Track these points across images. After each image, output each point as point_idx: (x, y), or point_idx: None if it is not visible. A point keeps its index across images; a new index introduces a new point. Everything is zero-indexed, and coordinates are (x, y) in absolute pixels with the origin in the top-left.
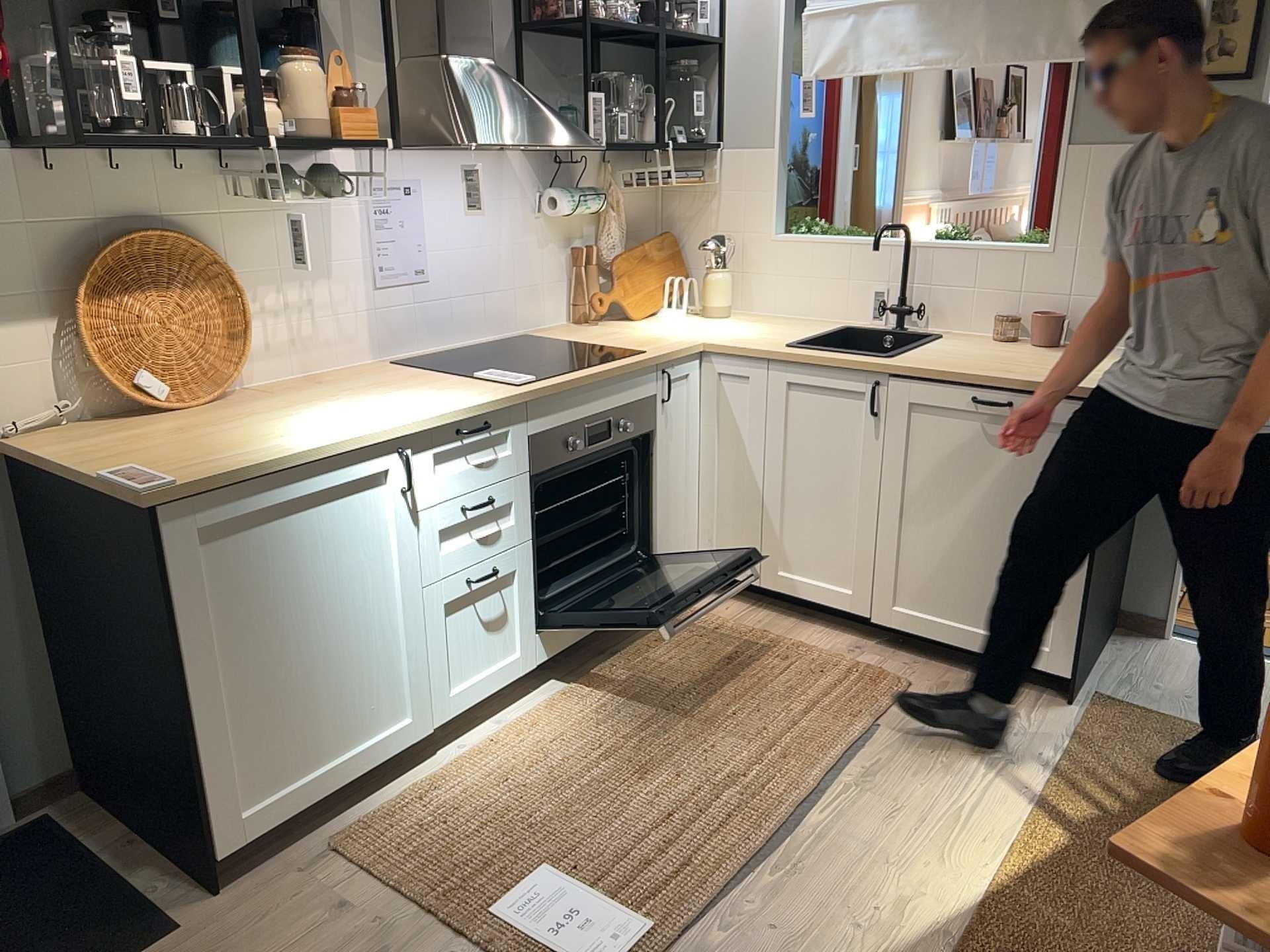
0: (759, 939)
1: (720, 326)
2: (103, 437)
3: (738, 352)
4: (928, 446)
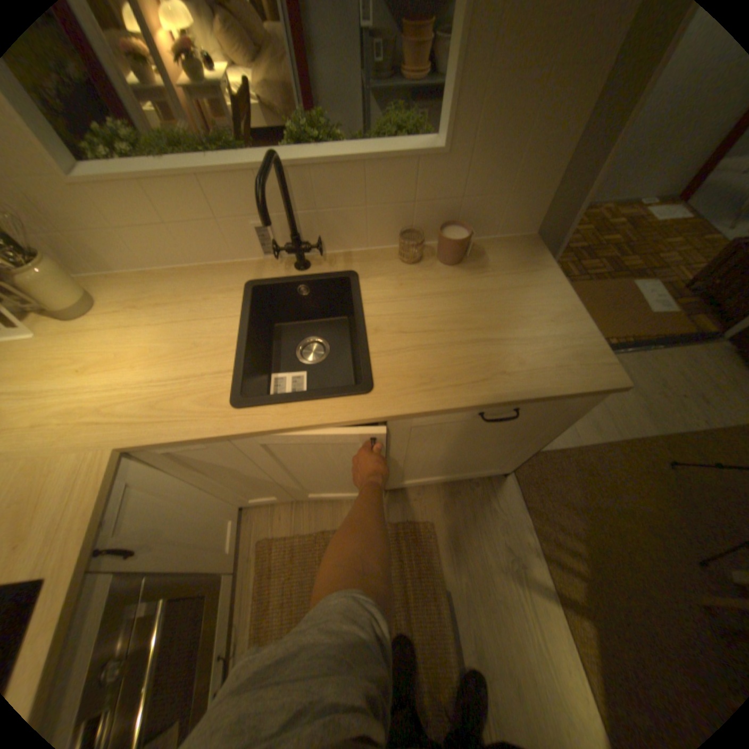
0: None
1: (95, 350)
2: None
3: (170, 444)
4: (423, 438)
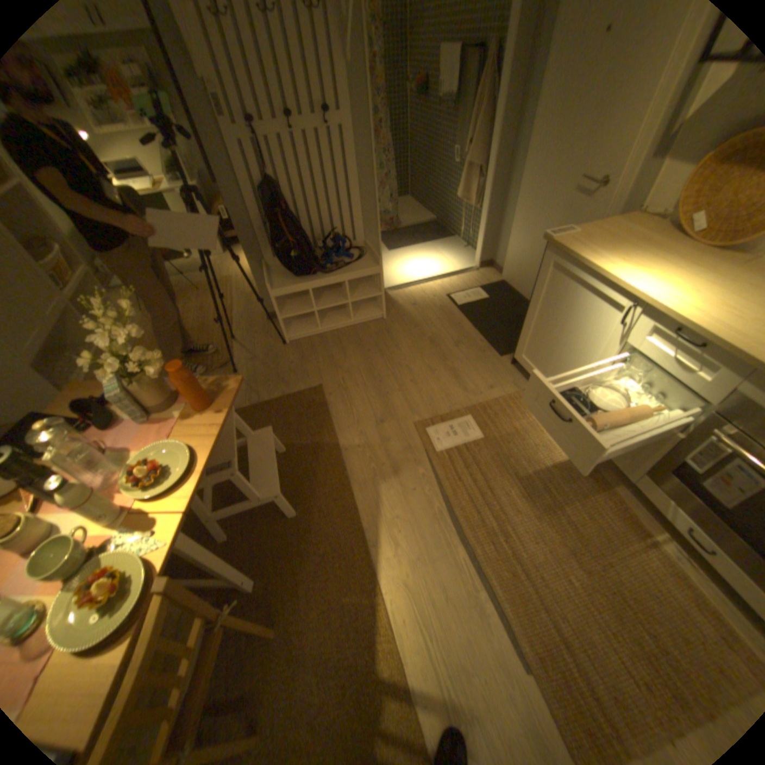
0: (414, 482)
1: None
2: (642, 226)
3: None
4: None
